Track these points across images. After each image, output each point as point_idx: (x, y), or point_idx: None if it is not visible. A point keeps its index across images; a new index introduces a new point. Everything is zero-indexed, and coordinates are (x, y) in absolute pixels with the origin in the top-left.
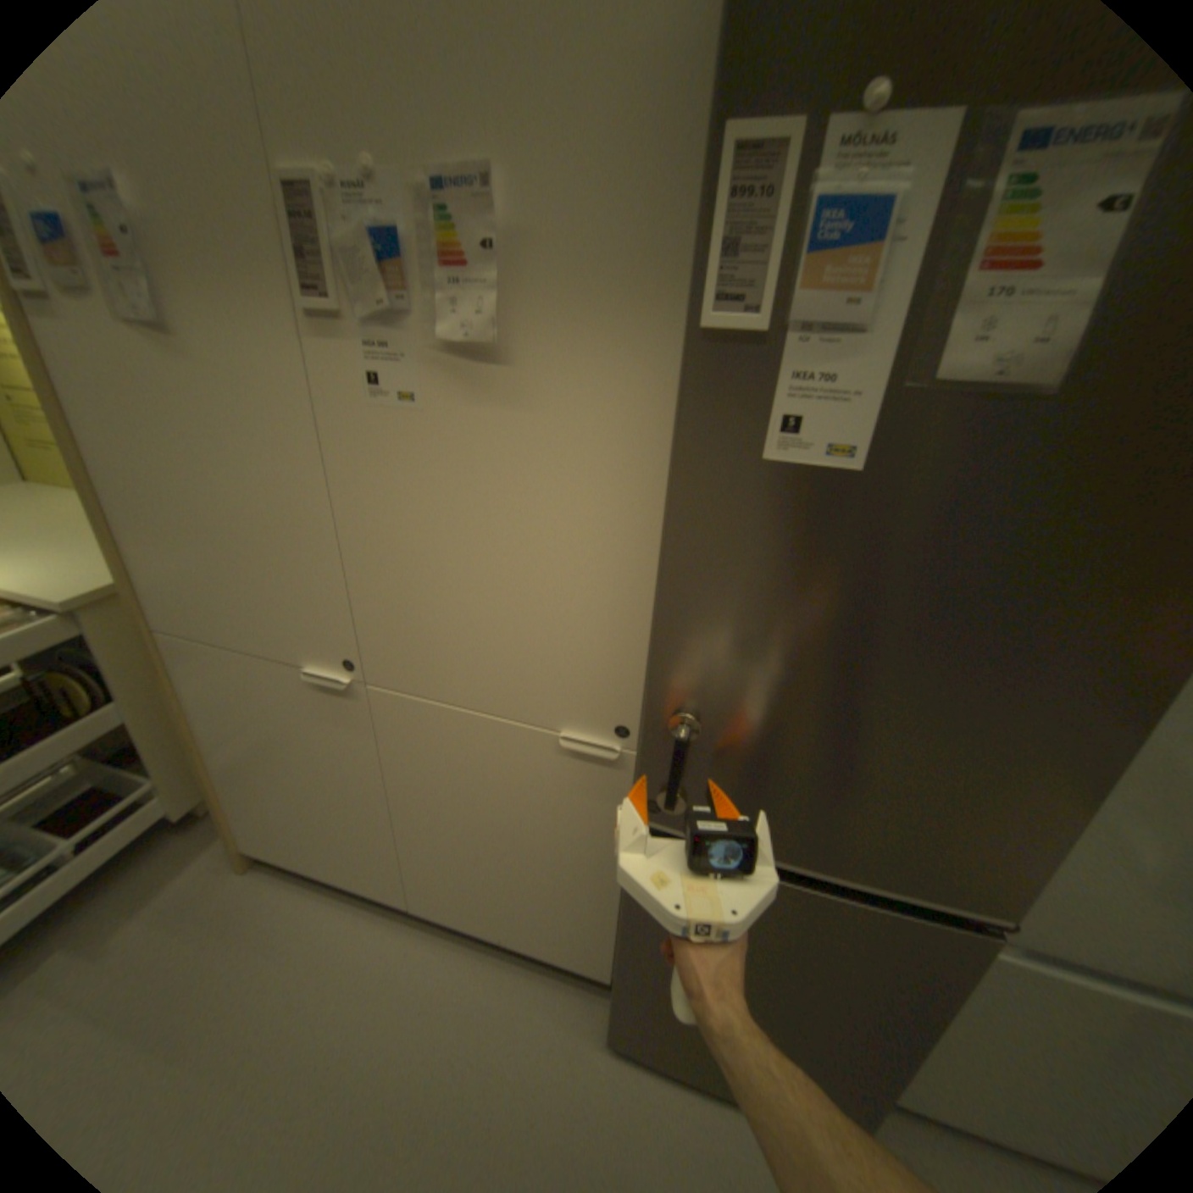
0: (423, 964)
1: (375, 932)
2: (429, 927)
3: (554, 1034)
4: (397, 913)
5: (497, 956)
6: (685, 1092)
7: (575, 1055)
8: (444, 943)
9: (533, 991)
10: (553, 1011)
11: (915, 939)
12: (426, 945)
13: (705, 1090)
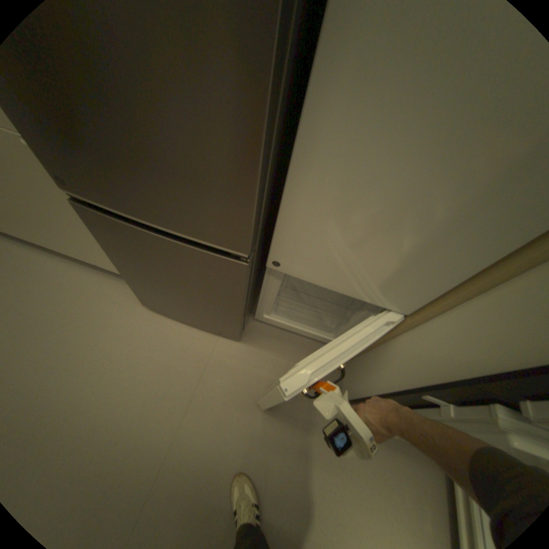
0: (66, 272)
1: (43, 258)
2: (71, 258)
3: (124, 300)
4: (55, 251)
5: (103, 271)
6: (176, 321)
7: (131, 307)
8: (78, 264)
9: (118, 285)
10: (125, 292)
11: (212, 261)
12: (68, 265)
13: (184, 321)
